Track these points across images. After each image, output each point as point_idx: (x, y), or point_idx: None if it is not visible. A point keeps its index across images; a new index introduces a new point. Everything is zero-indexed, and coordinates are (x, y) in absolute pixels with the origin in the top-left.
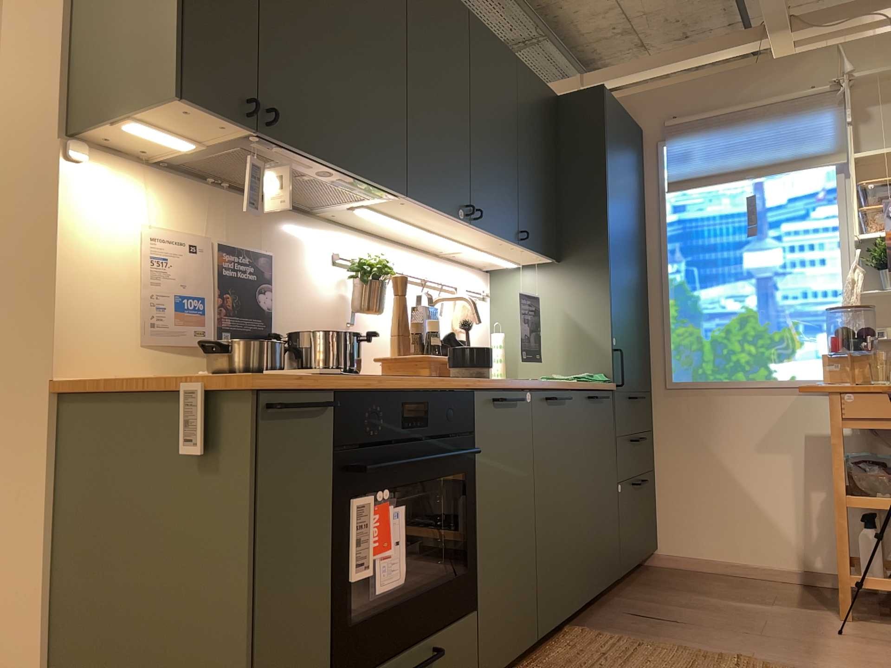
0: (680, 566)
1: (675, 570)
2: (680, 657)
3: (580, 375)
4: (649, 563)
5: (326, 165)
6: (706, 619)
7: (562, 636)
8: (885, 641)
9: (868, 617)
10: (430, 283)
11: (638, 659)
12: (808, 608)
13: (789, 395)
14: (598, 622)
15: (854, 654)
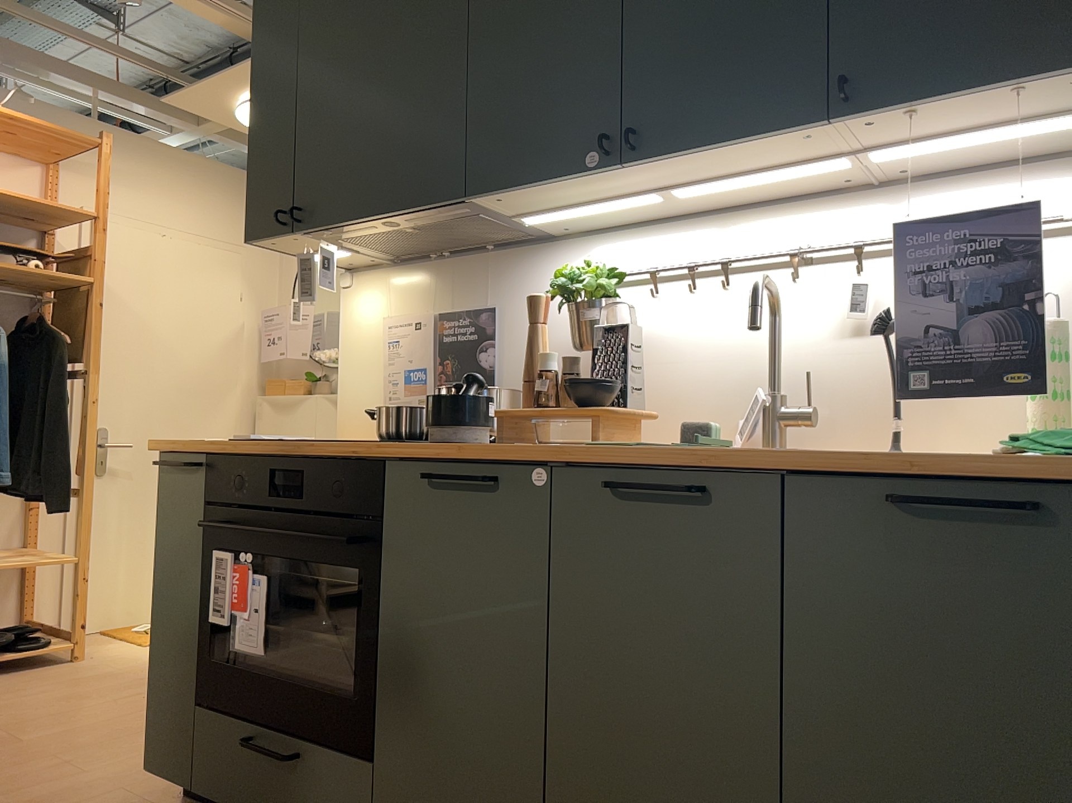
0: None
1: None
2: None
3: None
4: None
5: (369, 221)
6: None
7: None
8: None
9: None
10: (829, 255)
11: None
12: None
13: None
14: None
15: None
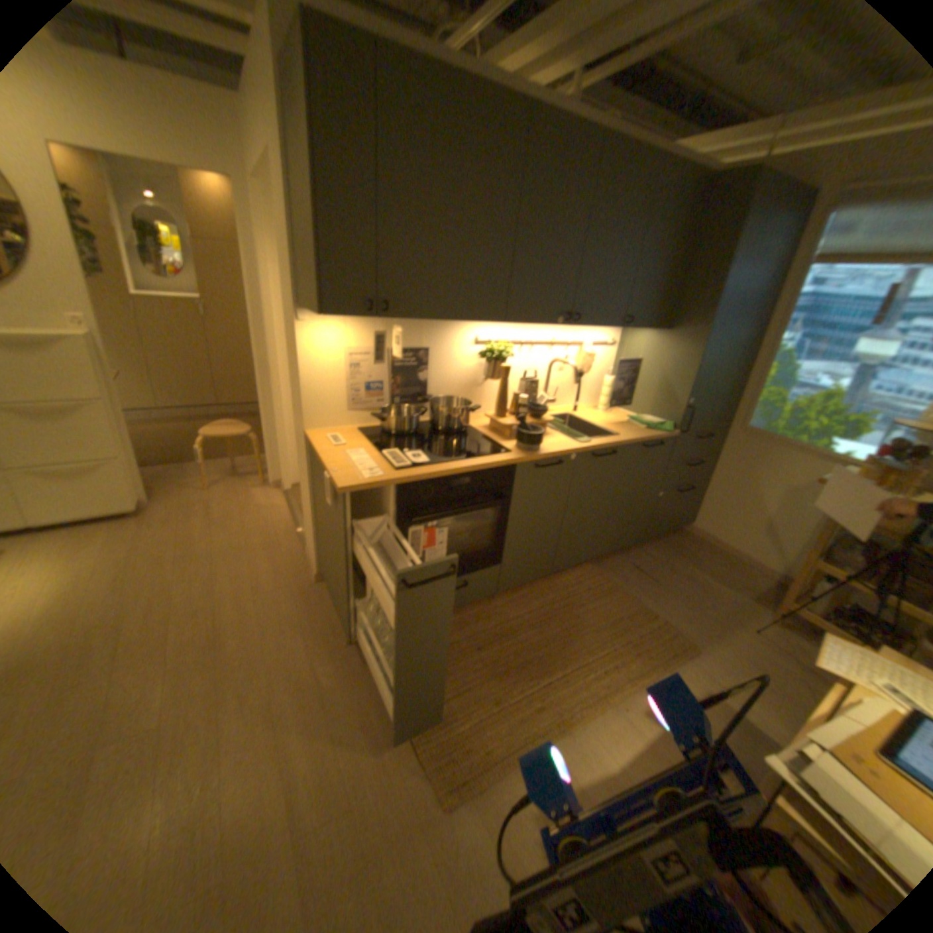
0: (702, 539)
1: (697, 541)
2: (629, 610)
3: (655, 419)
4: (683, 530)
5: (433, 321)
6: (676, 588)
7: (577, 569)
8: (783, 652)
9: (796, 629)
10: (557, 343)
11: (604, 601)
12: (757, 606)
13: (838, 467)
14: (608, 565)
15: (748, 652)
